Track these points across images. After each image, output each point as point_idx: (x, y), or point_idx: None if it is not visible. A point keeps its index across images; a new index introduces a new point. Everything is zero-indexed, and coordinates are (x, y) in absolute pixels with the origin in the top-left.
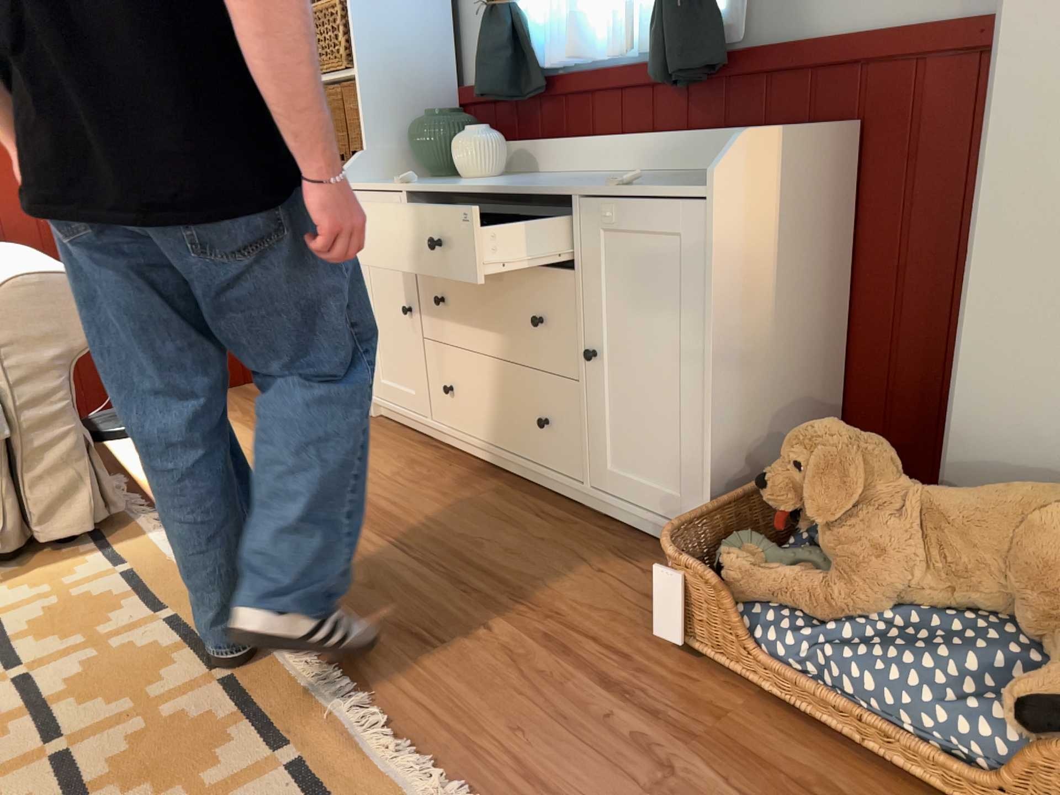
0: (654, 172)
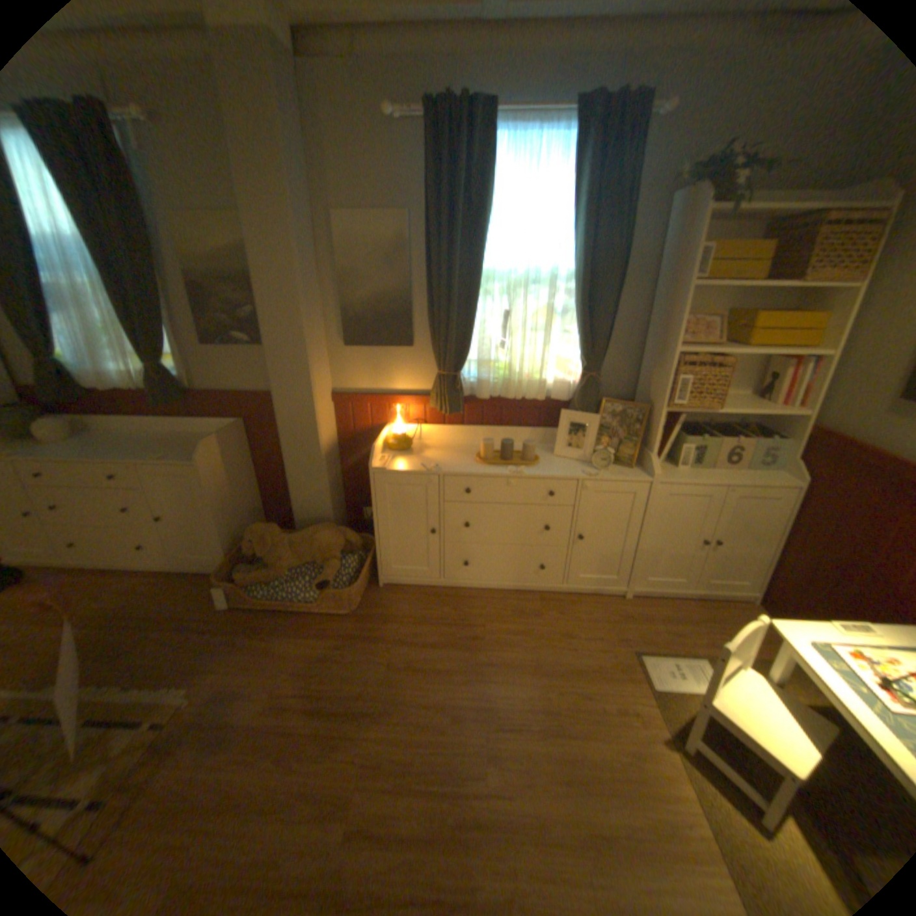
0: (160, 433)
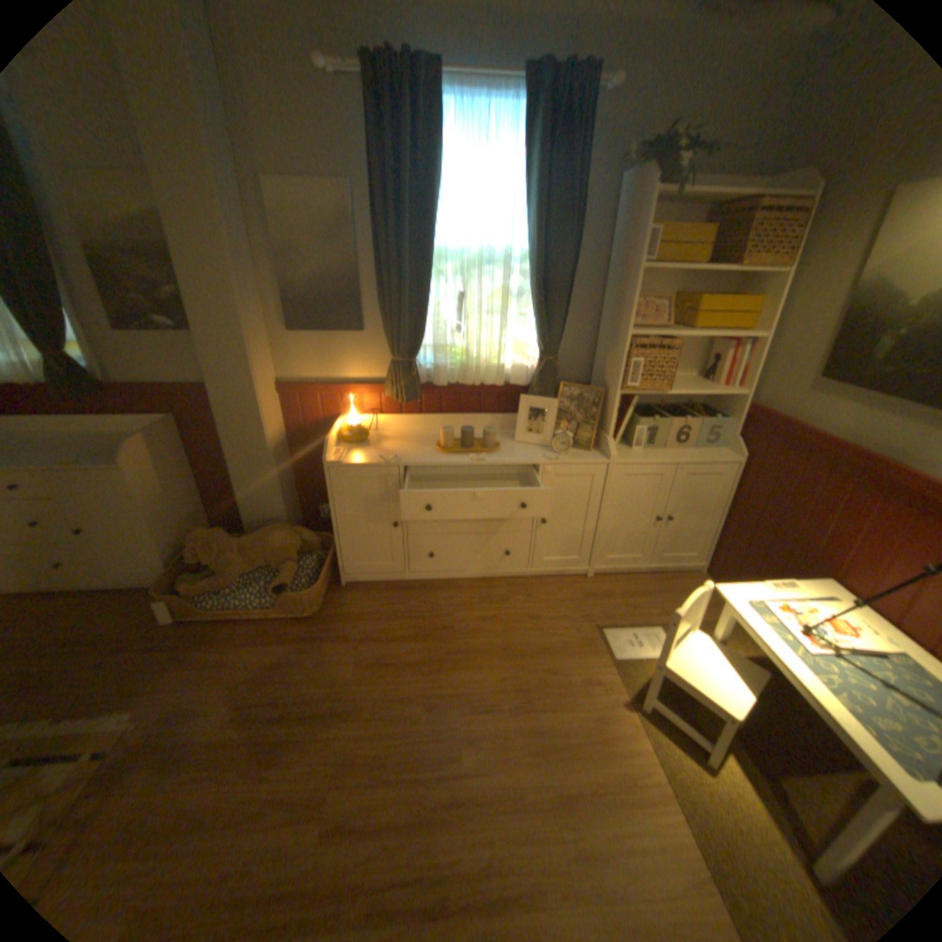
0: (73, 434)
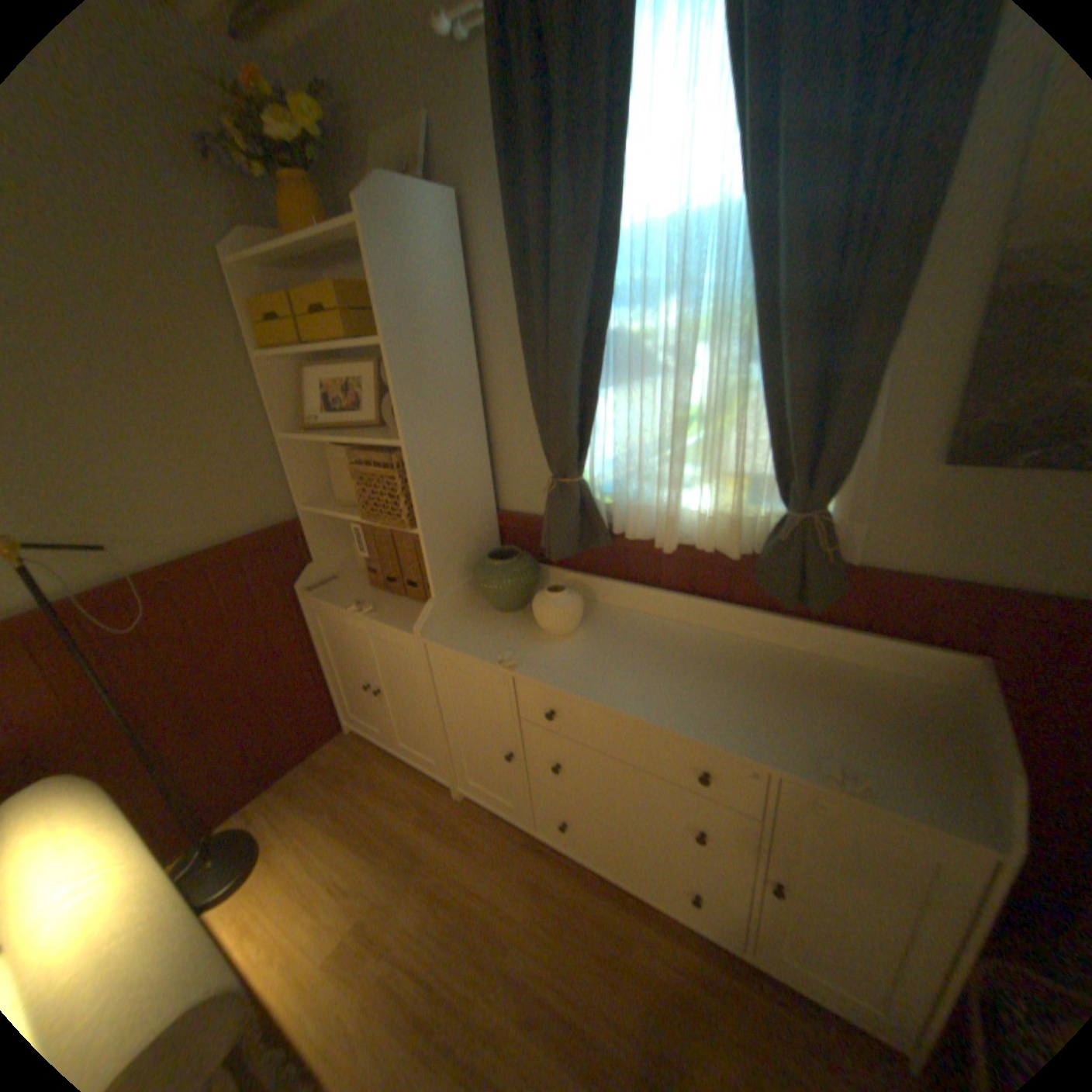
0: (744, 638)
